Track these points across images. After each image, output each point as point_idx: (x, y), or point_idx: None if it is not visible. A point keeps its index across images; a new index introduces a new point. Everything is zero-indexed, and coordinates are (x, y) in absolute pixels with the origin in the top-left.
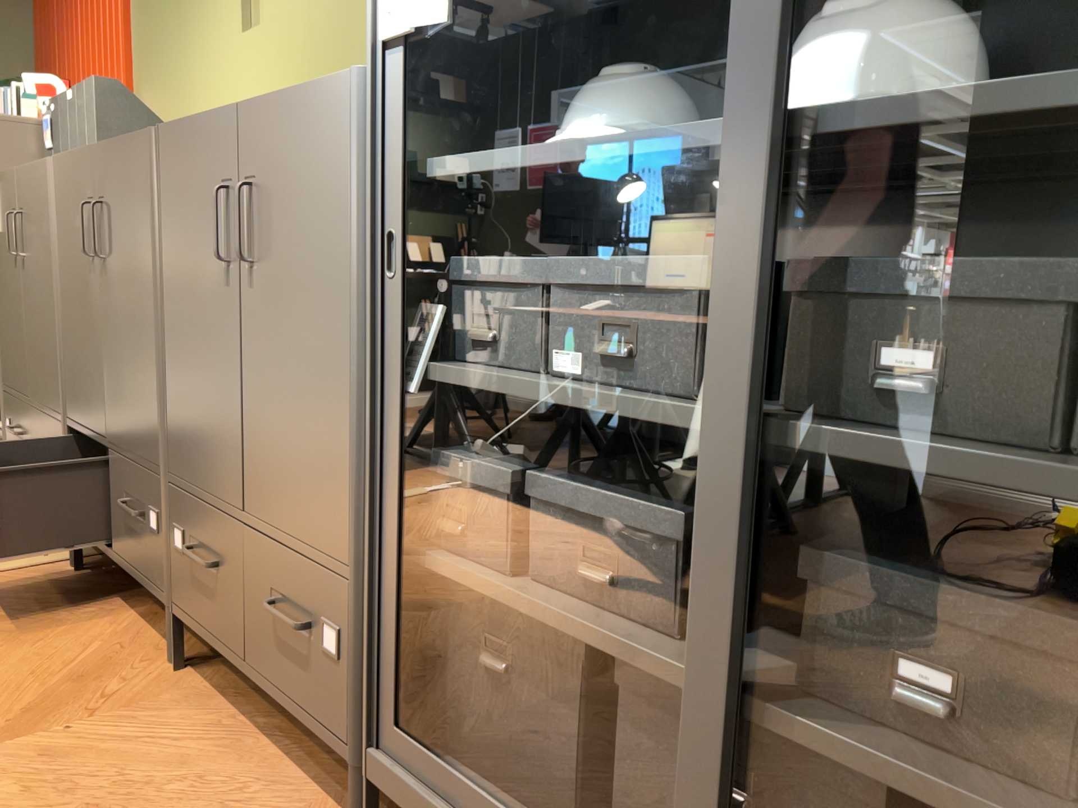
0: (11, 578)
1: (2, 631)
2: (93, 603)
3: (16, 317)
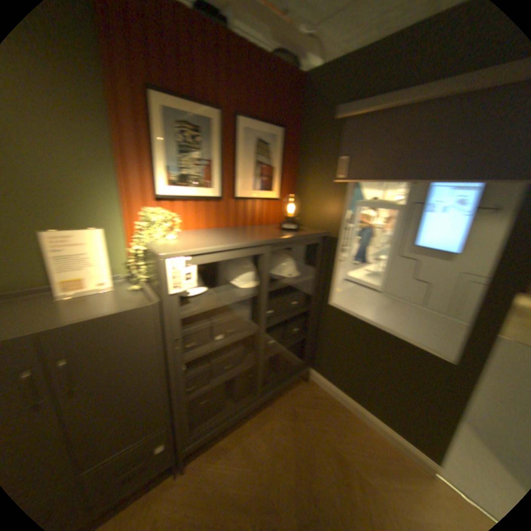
0: None
1: None
2: None
3: None
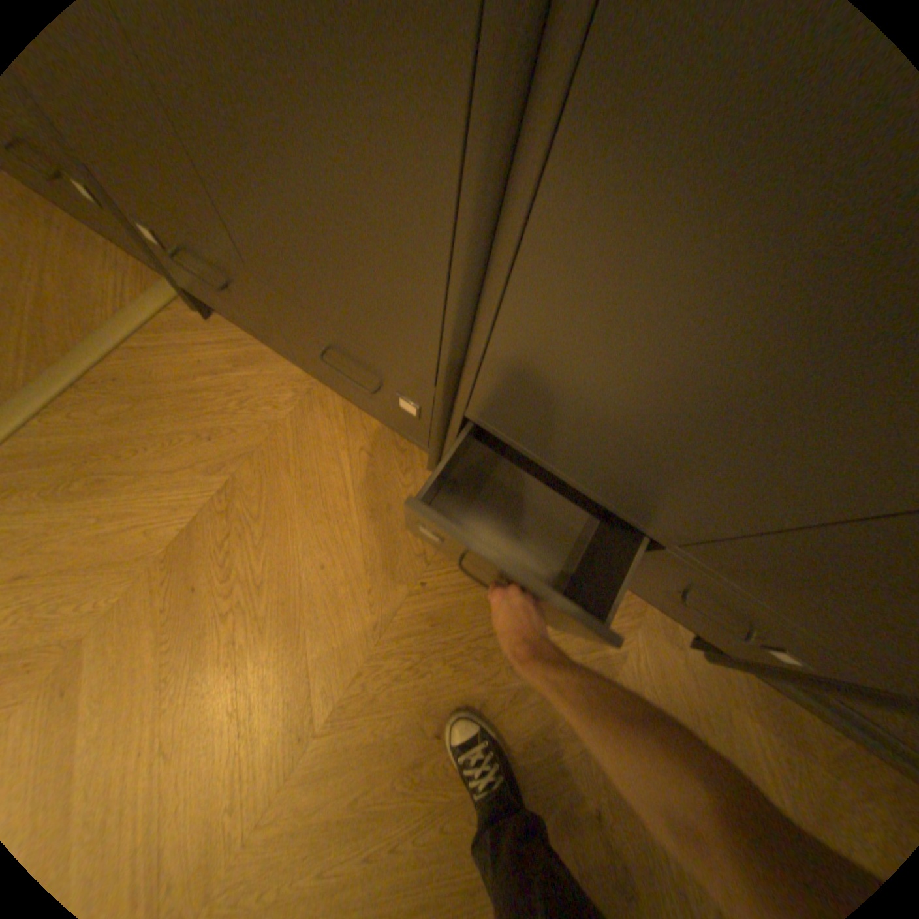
0: (145, 346)
1: (234, 452)
2: (277, 380)
3: None
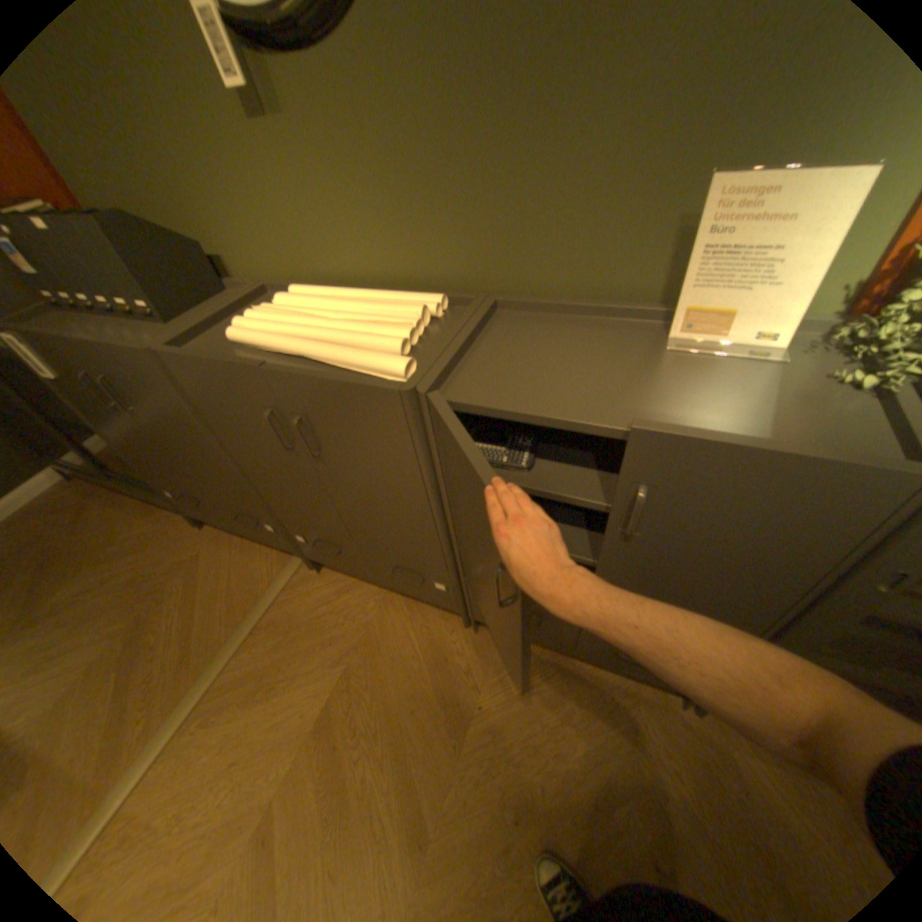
0: (288, 598)
1: (346, 649)
2: (364, 597)
3: (142, 443)
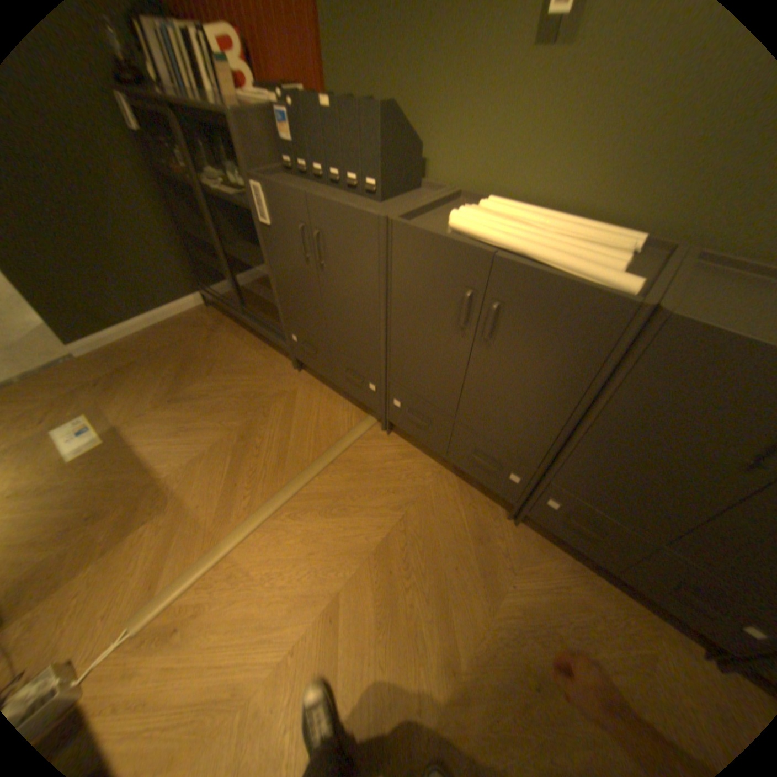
0: (362, 446)
1: (406, 501)
2: (423, 466)
3: (306, 292)
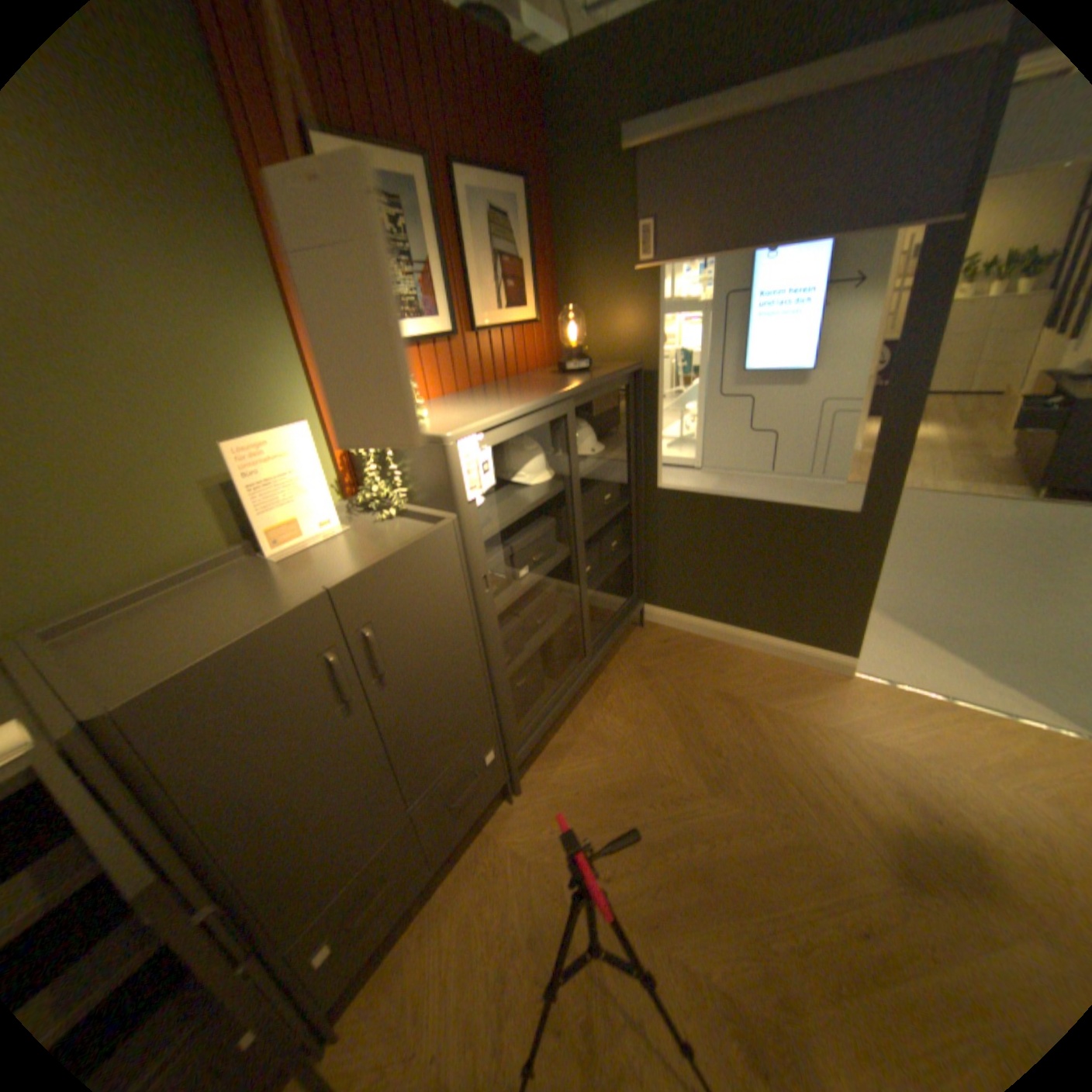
0: None
1: None
2: None
3: None
